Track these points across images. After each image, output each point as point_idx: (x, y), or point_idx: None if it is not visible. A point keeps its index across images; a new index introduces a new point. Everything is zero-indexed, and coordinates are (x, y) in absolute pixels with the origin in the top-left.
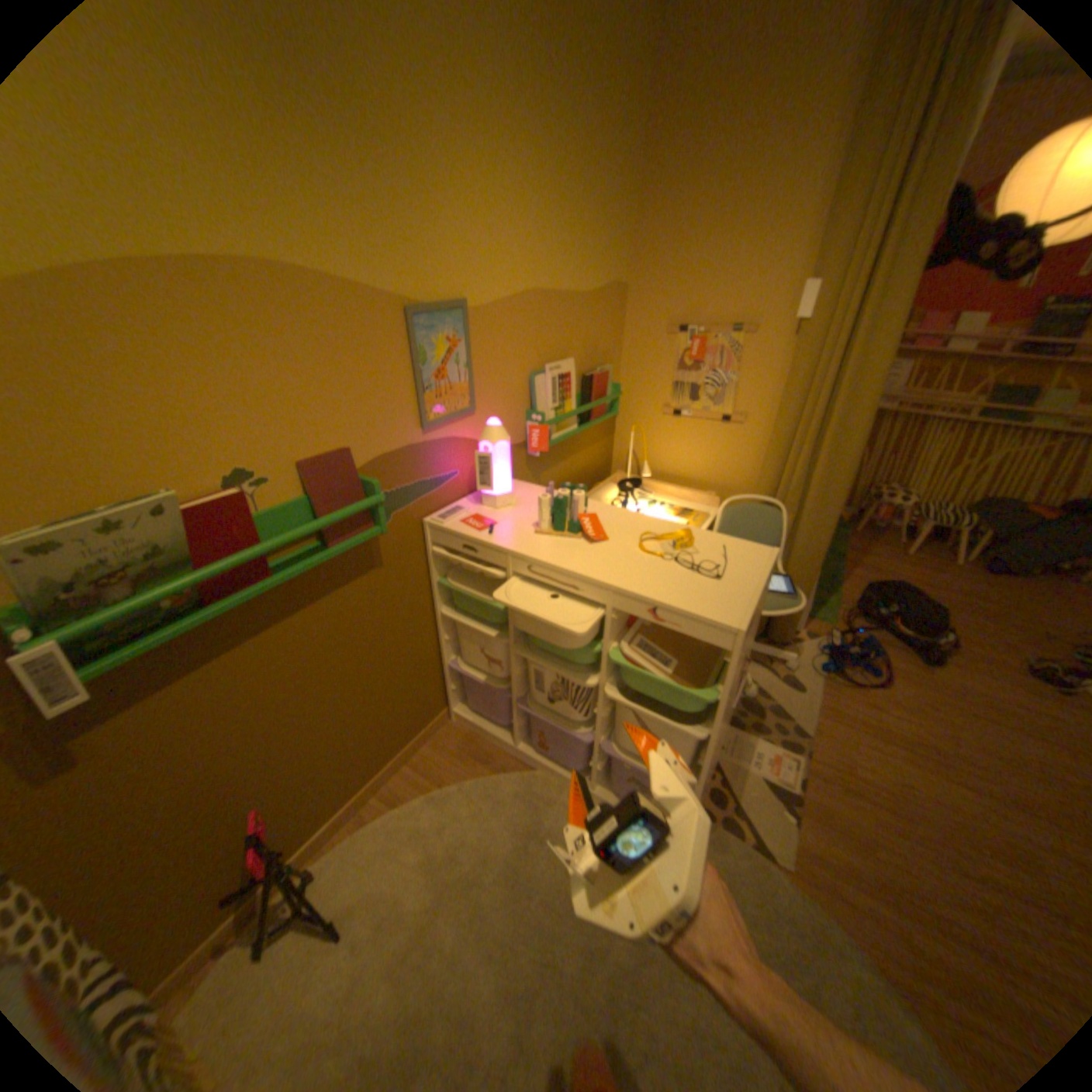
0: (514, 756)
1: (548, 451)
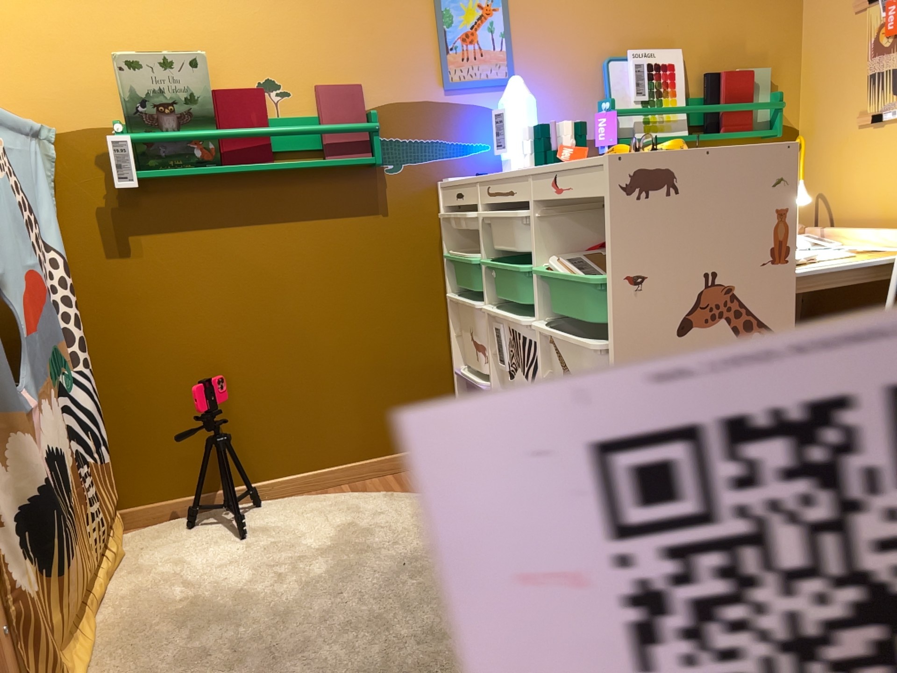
0: None
1: (616, 142)
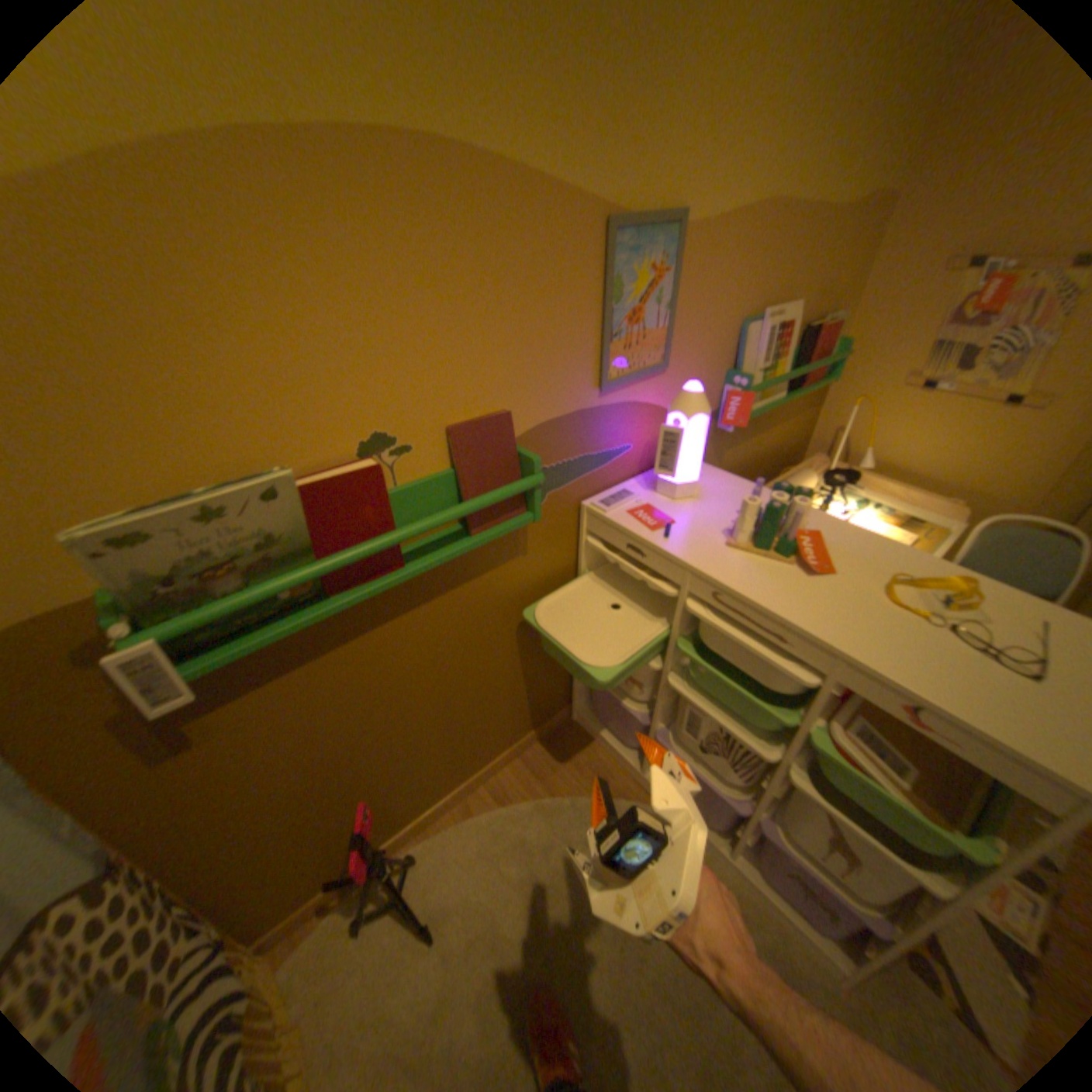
0: (639, 781)
1: (747, 424)
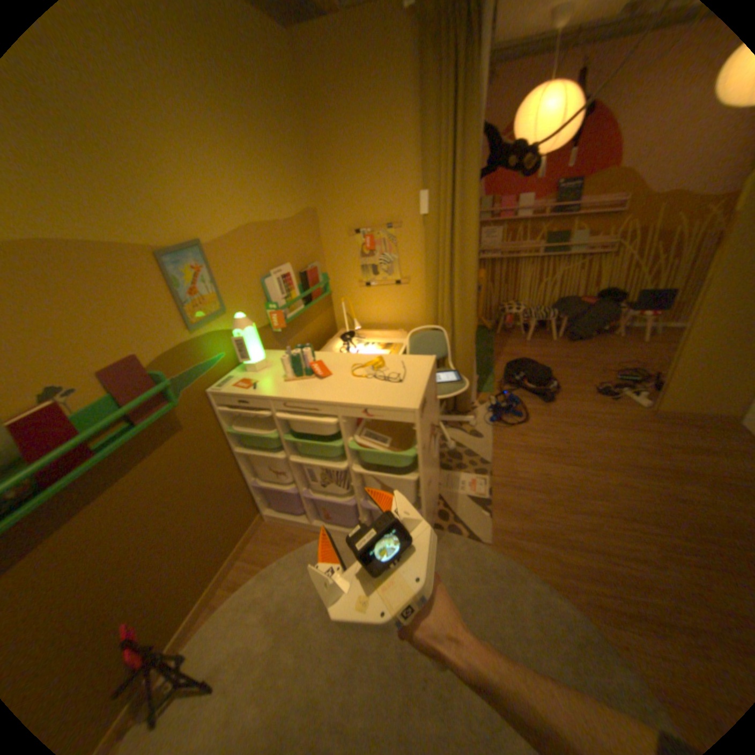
0: (312, 530)
1: (286, 326)
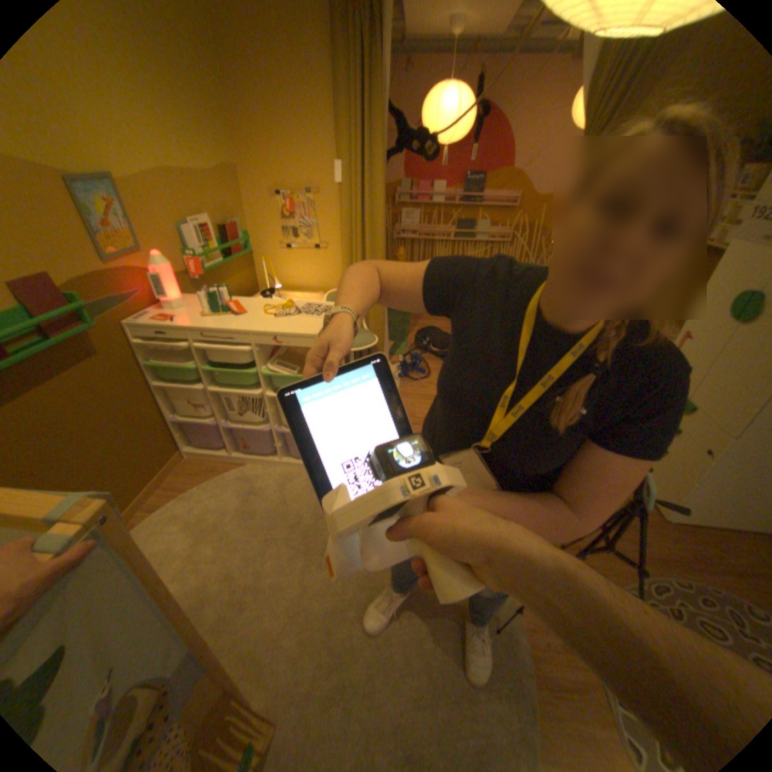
0: (231, 463)
1: (203, 274)
